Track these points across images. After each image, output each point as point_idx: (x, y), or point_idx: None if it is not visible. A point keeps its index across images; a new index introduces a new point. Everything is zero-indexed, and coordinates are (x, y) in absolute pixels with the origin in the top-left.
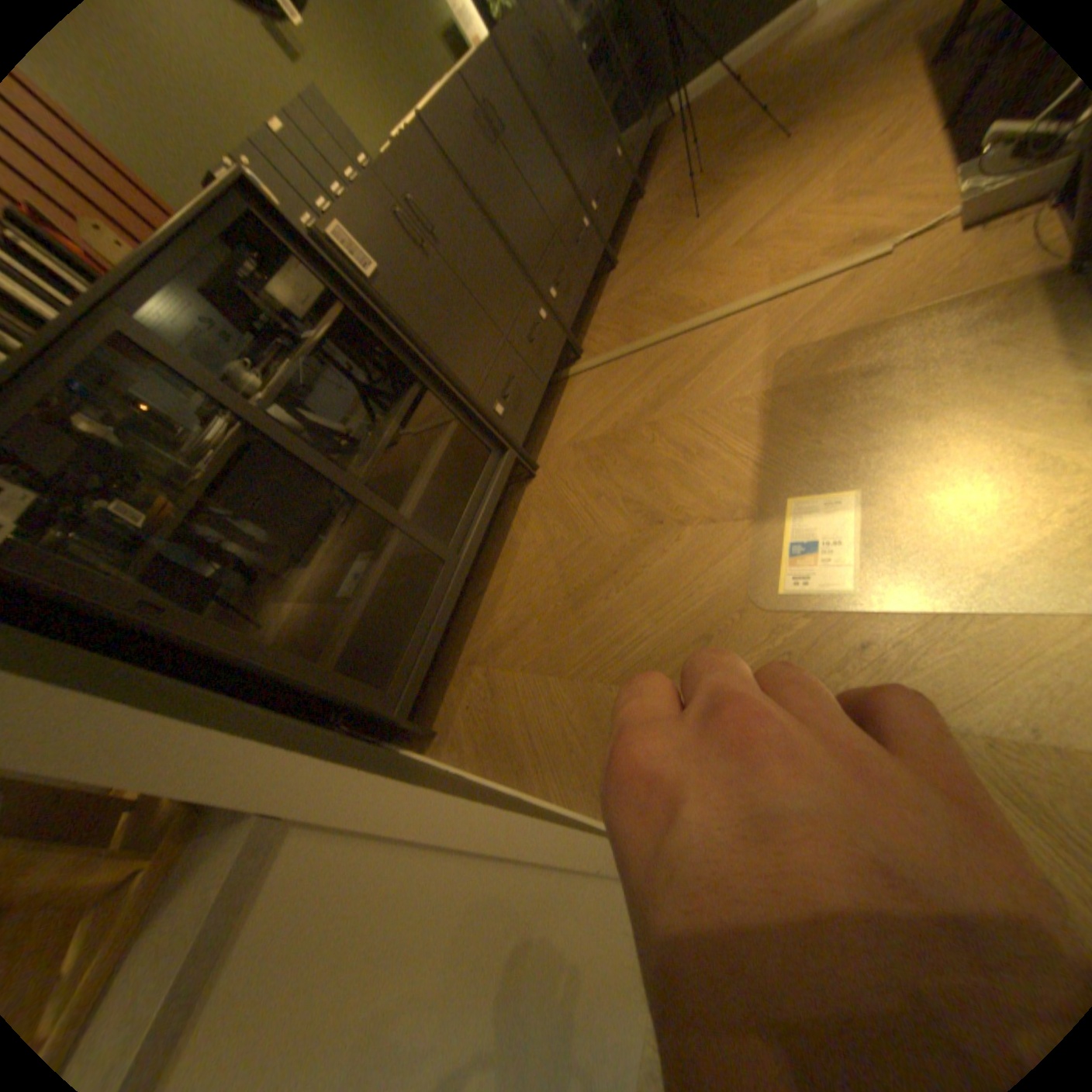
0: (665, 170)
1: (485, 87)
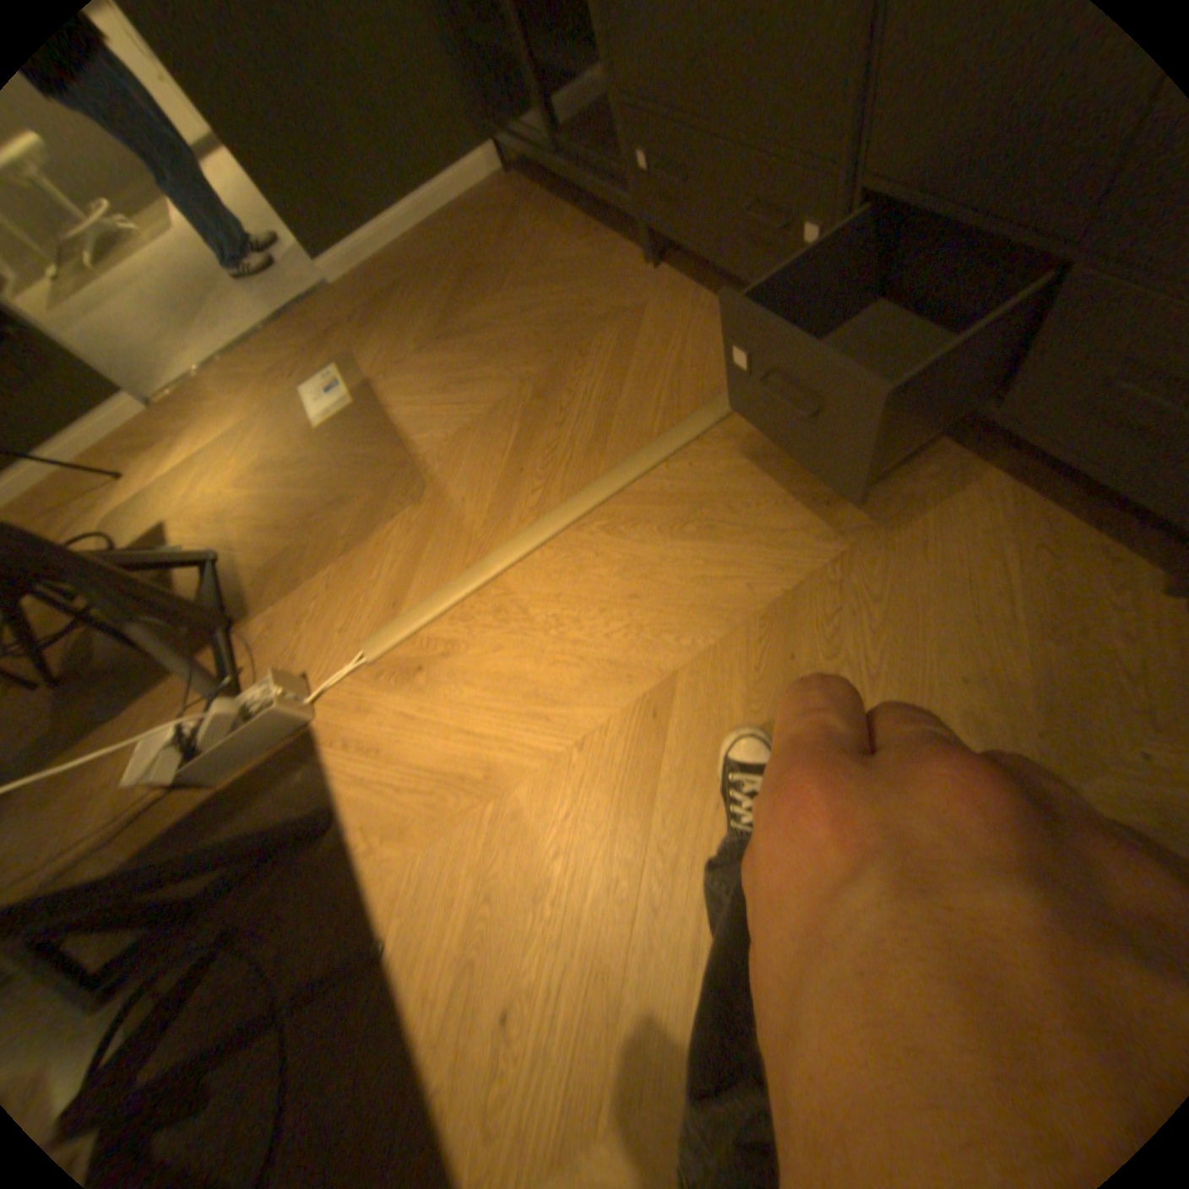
0: None
1: None
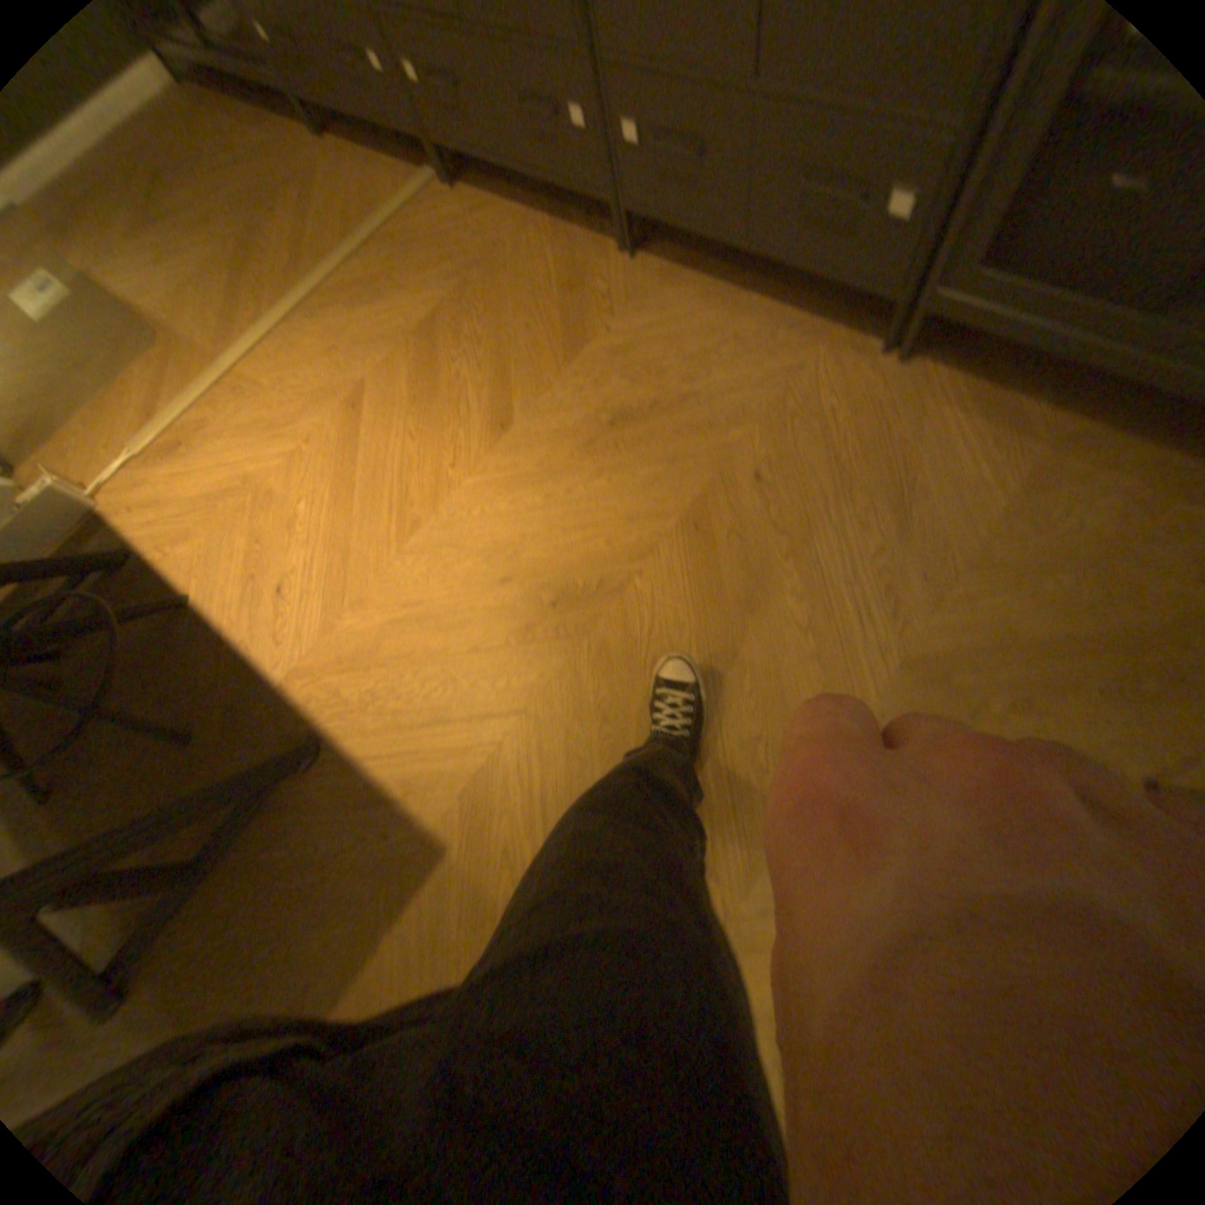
0: (935, 426)
1: None
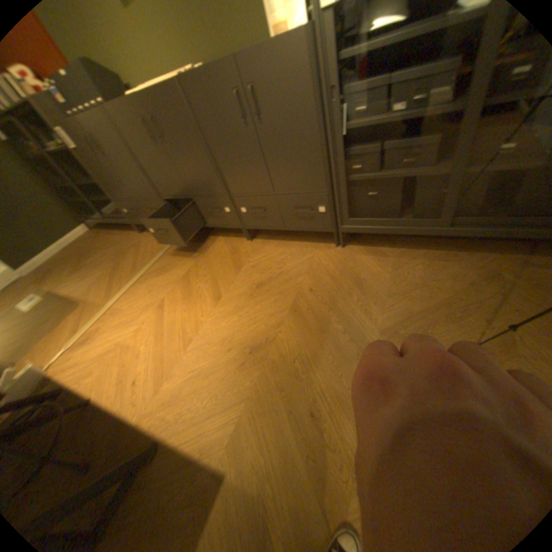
0: (359, 261)
1: (154, 110)
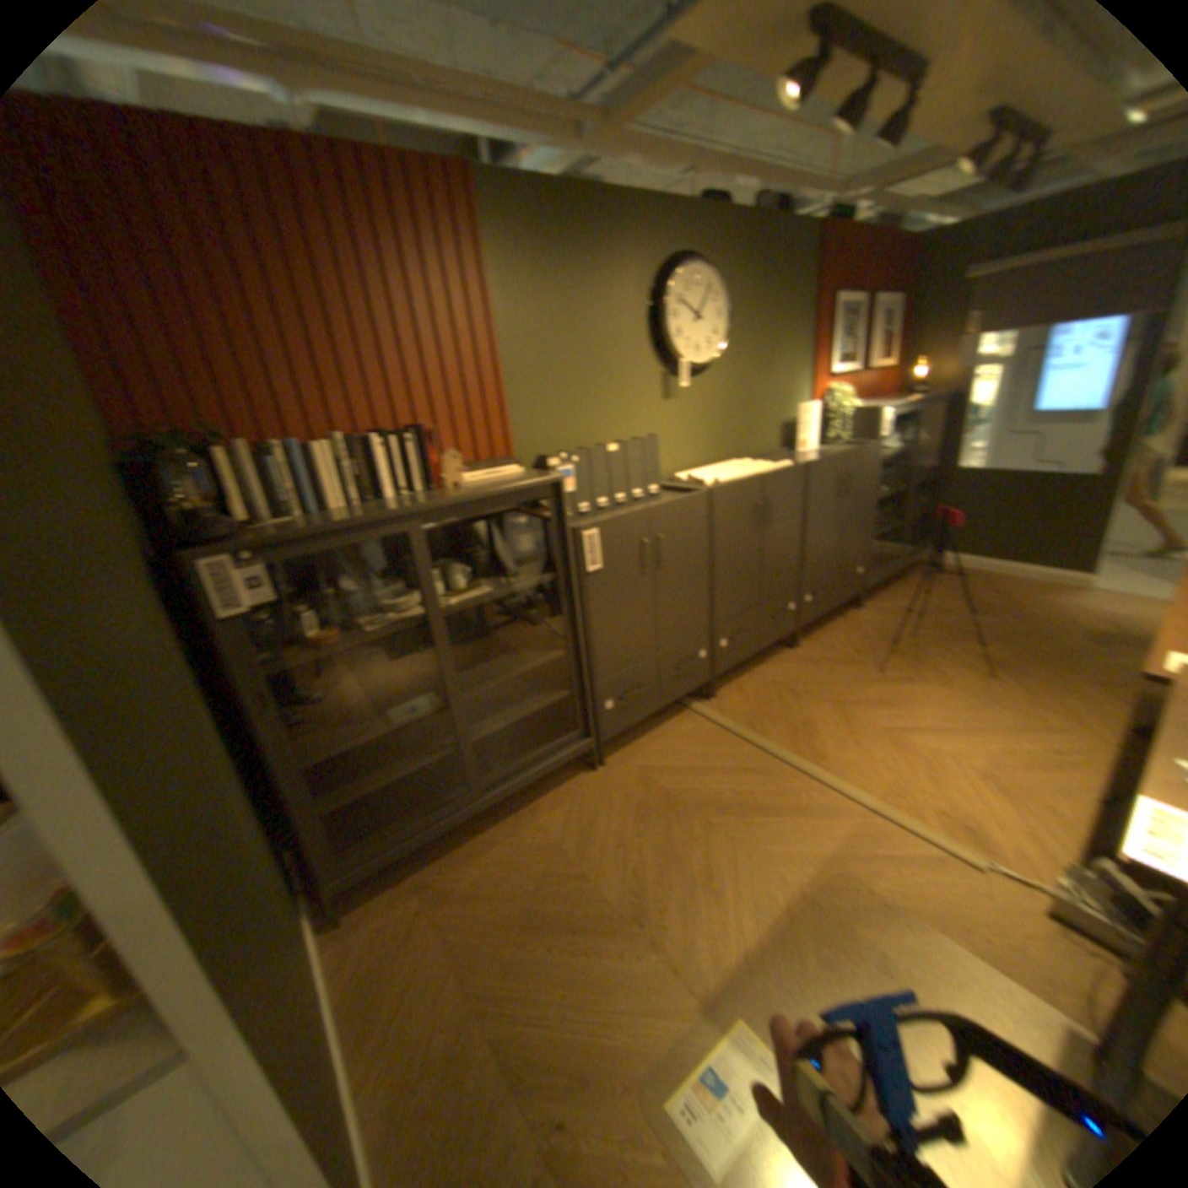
0: (887, 608)
1: (774, 494)
